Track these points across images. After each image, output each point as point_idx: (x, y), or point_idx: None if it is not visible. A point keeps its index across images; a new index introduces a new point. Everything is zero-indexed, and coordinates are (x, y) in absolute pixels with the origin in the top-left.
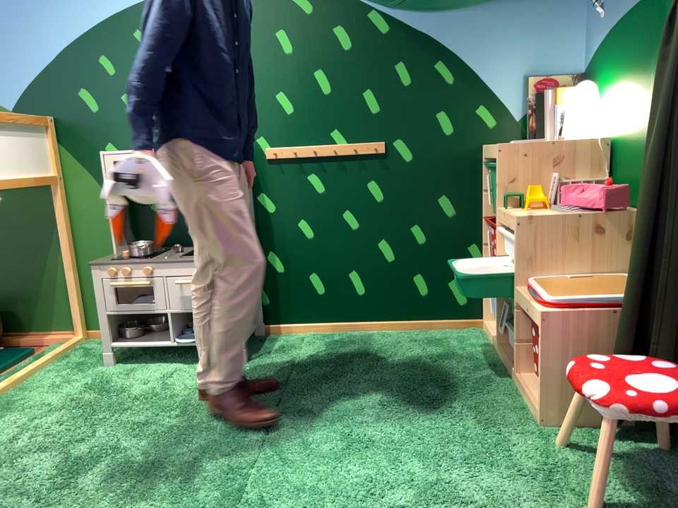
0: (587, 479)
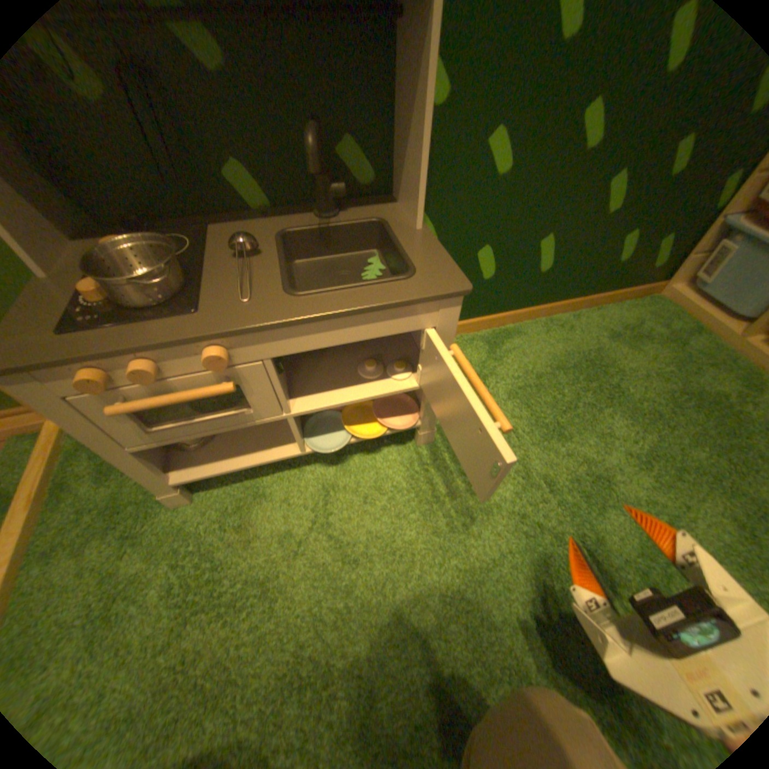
0: None
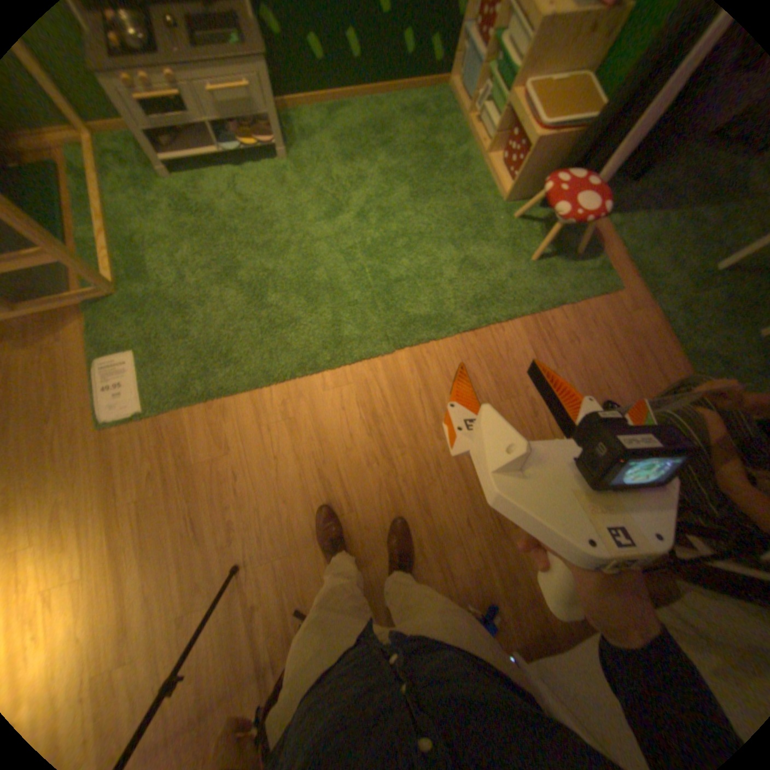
0: (533, 246)
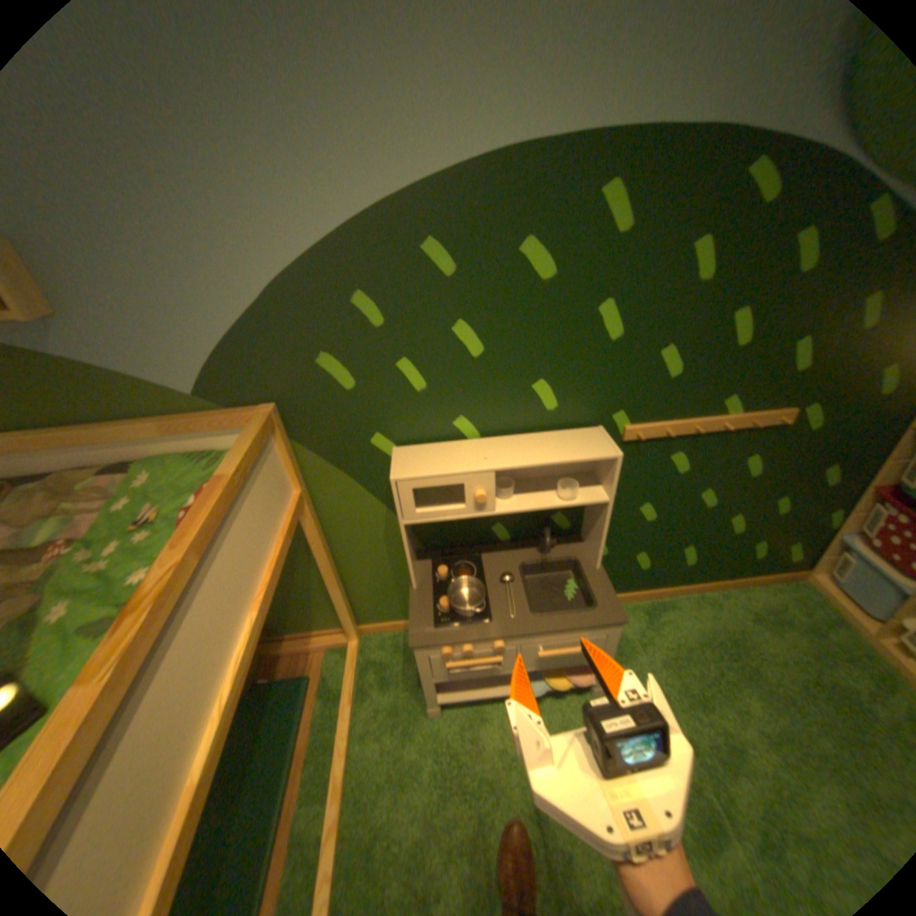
0: None
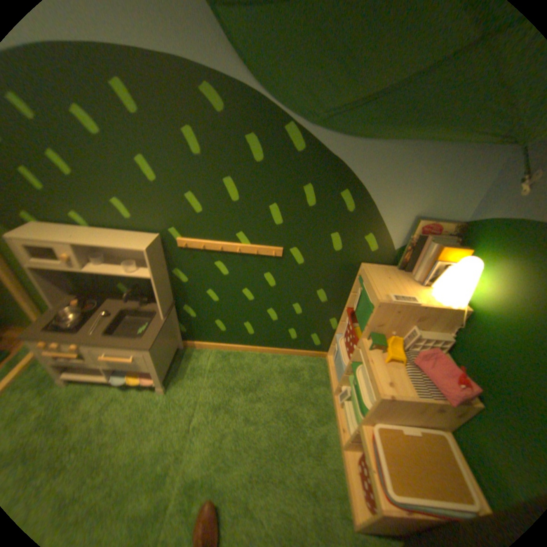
0: None
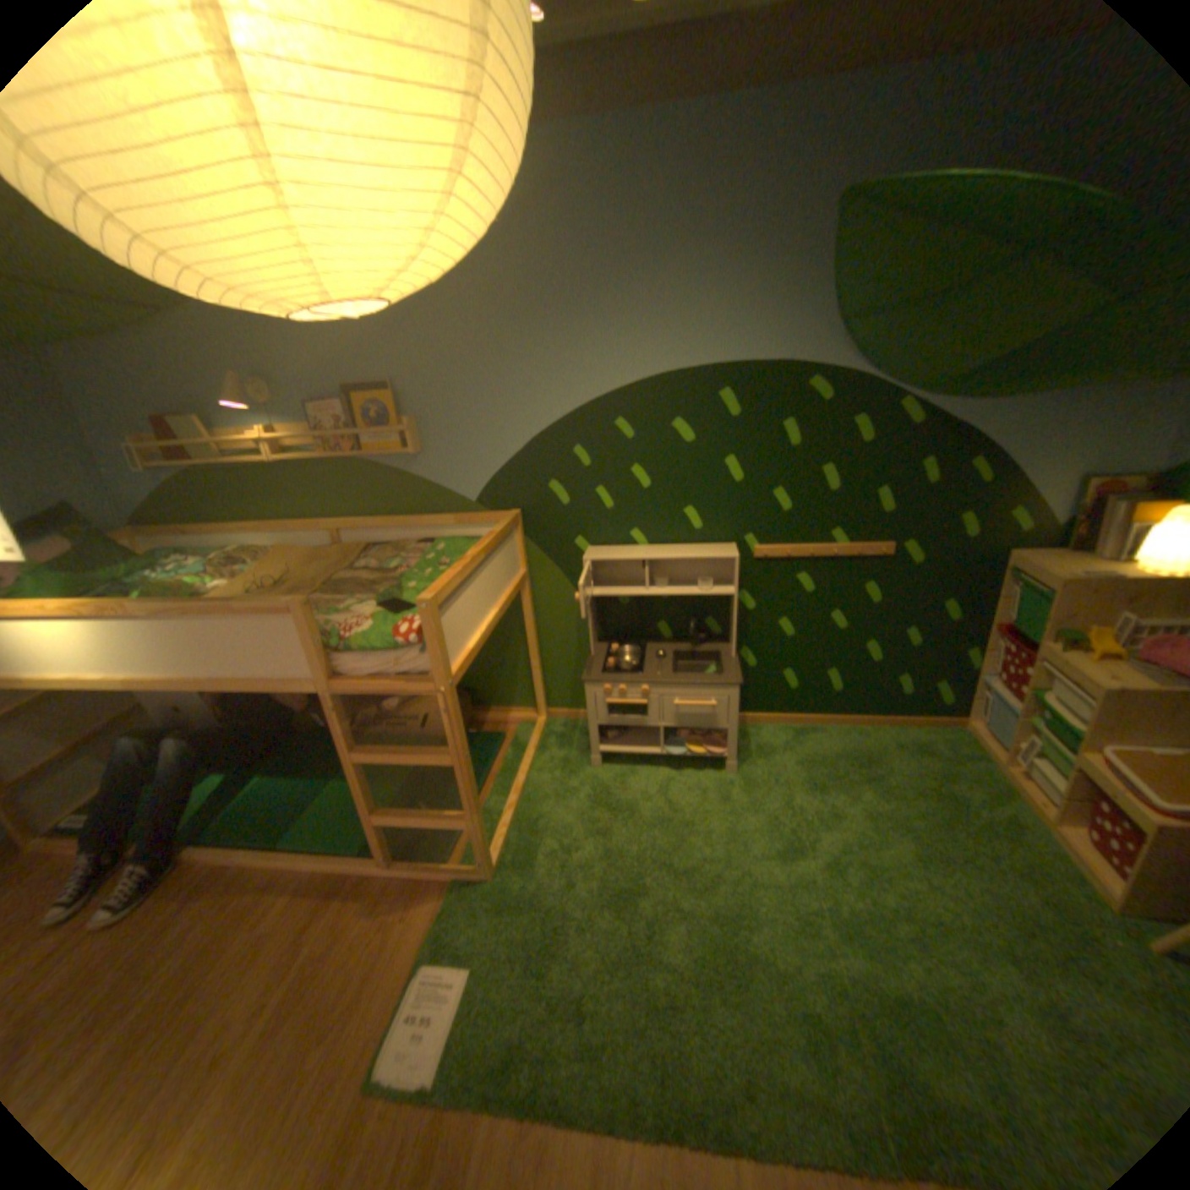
0: None
